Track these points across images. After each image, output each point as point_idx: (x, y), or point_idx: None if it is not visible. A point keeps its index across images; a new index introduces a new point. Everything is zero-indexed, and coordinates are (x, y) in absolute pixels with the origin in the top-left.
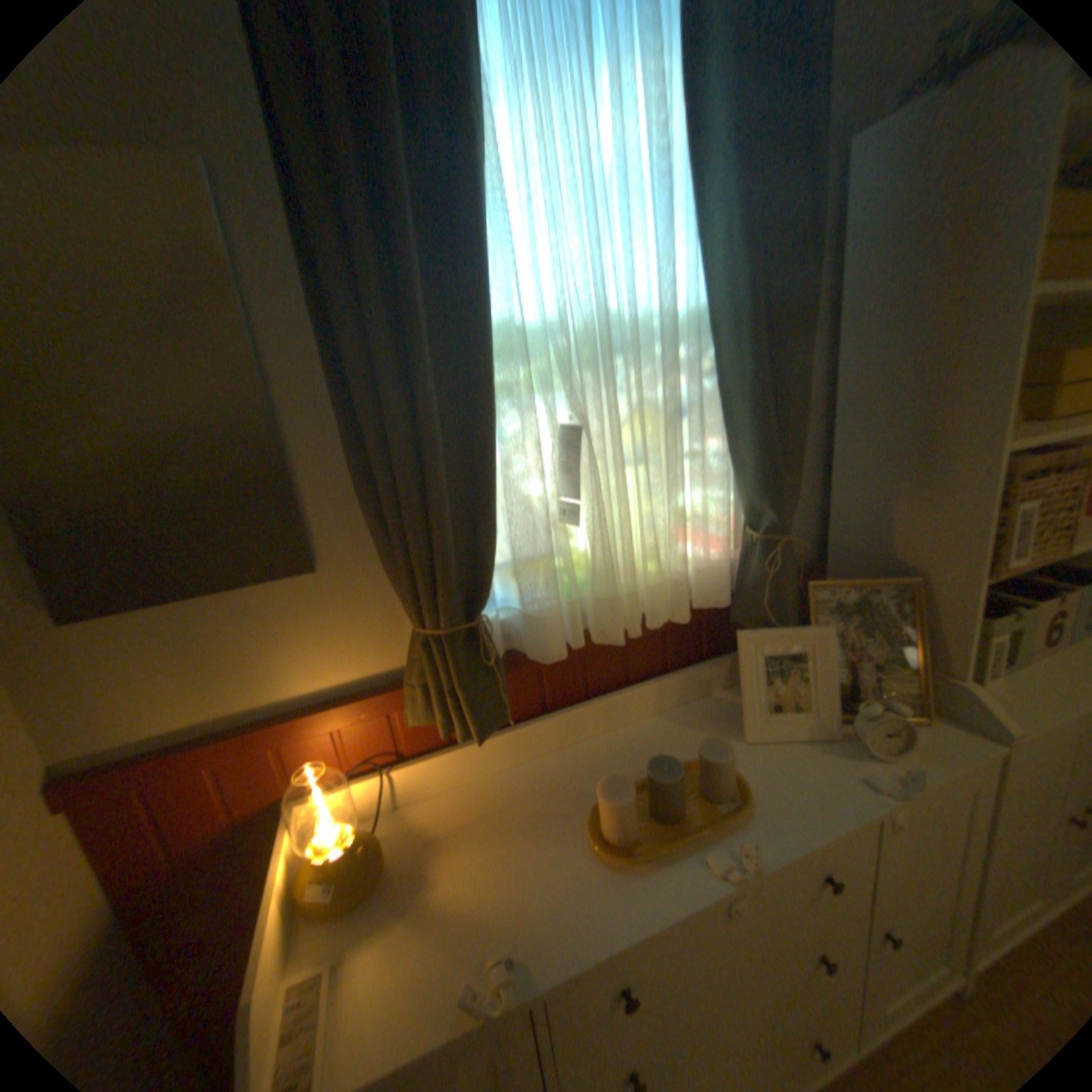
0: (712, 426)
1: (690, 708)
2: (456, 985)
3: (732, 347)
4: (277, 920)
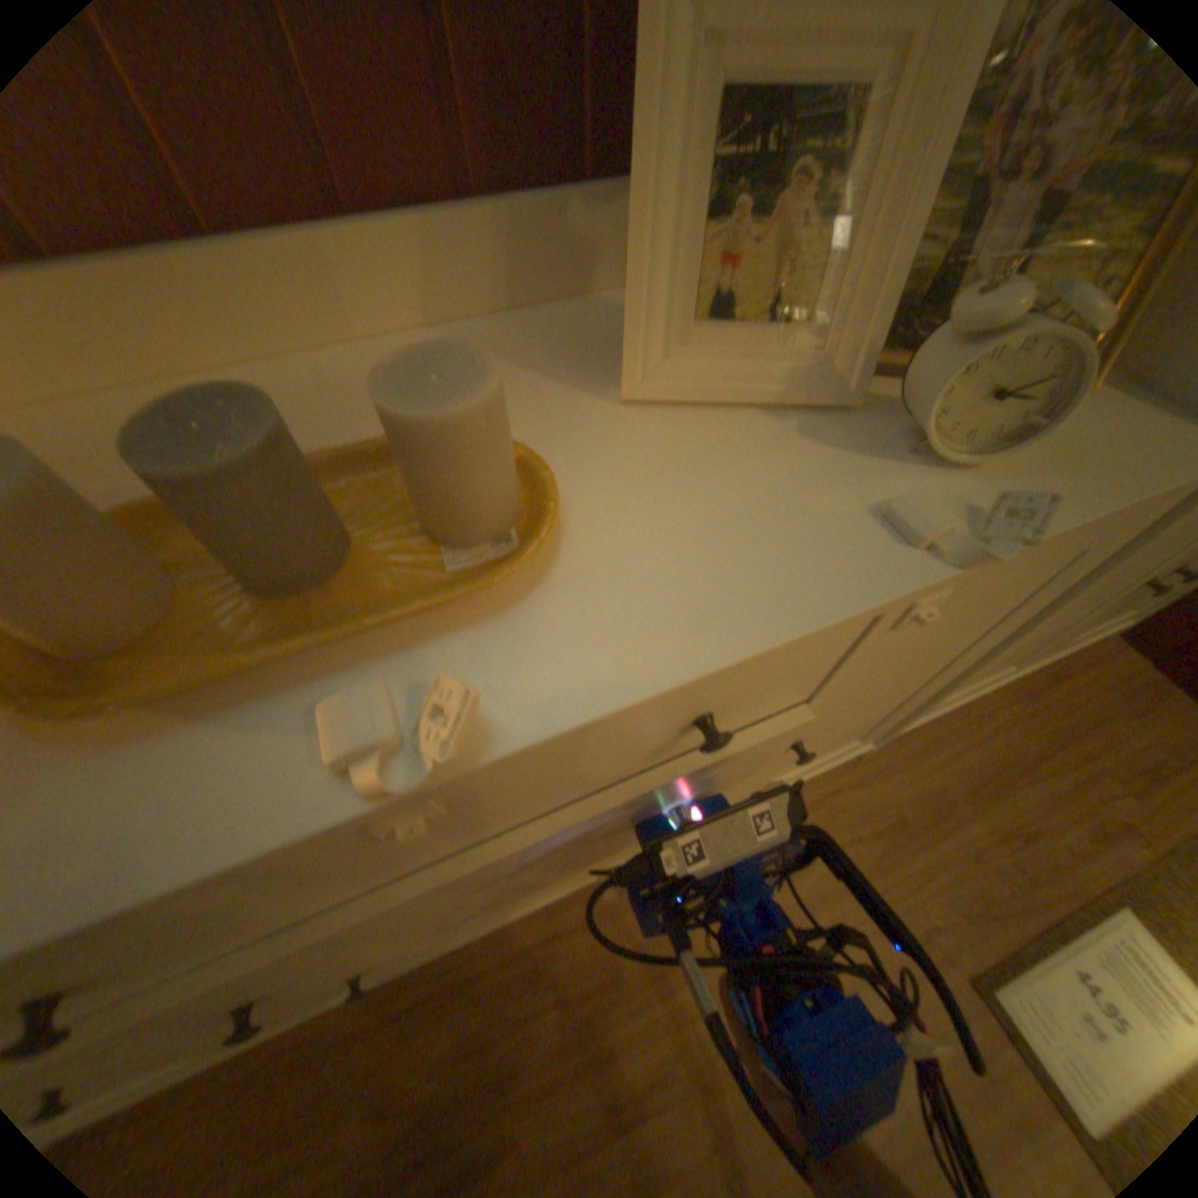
0: None
1: (528, 316)
2: None
3: None
4: None
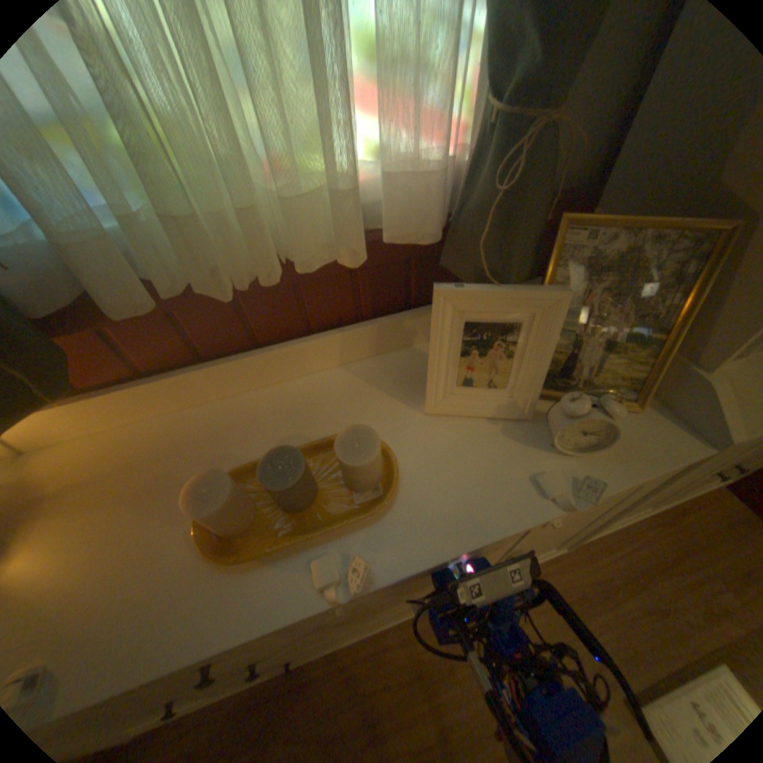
0: None
1: (384, 360)
2: None
3: None
4: None
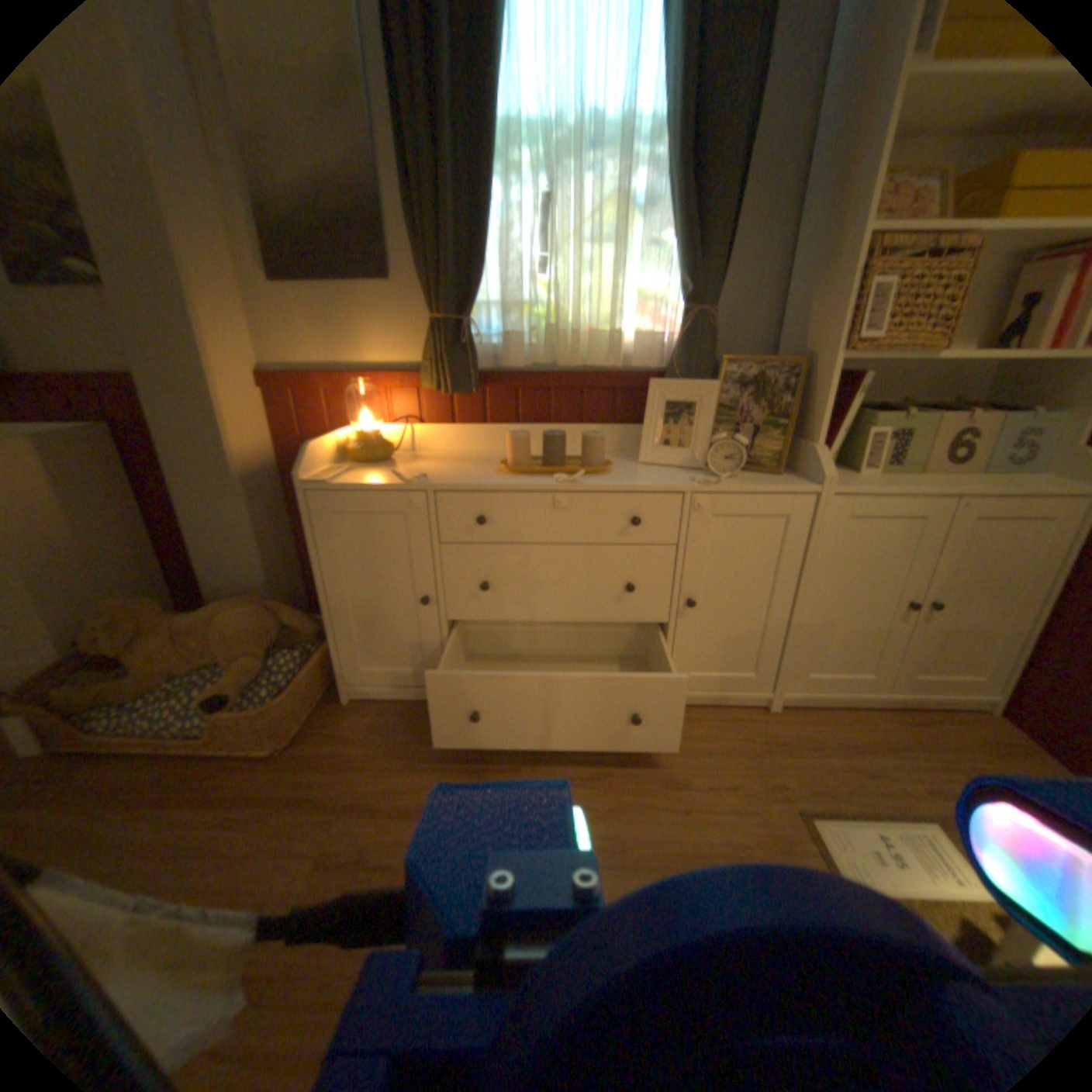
0: (664, 214)
1: (622, 454)
2: (398, 478)
3: (673, 140)
4: (336, 452)
